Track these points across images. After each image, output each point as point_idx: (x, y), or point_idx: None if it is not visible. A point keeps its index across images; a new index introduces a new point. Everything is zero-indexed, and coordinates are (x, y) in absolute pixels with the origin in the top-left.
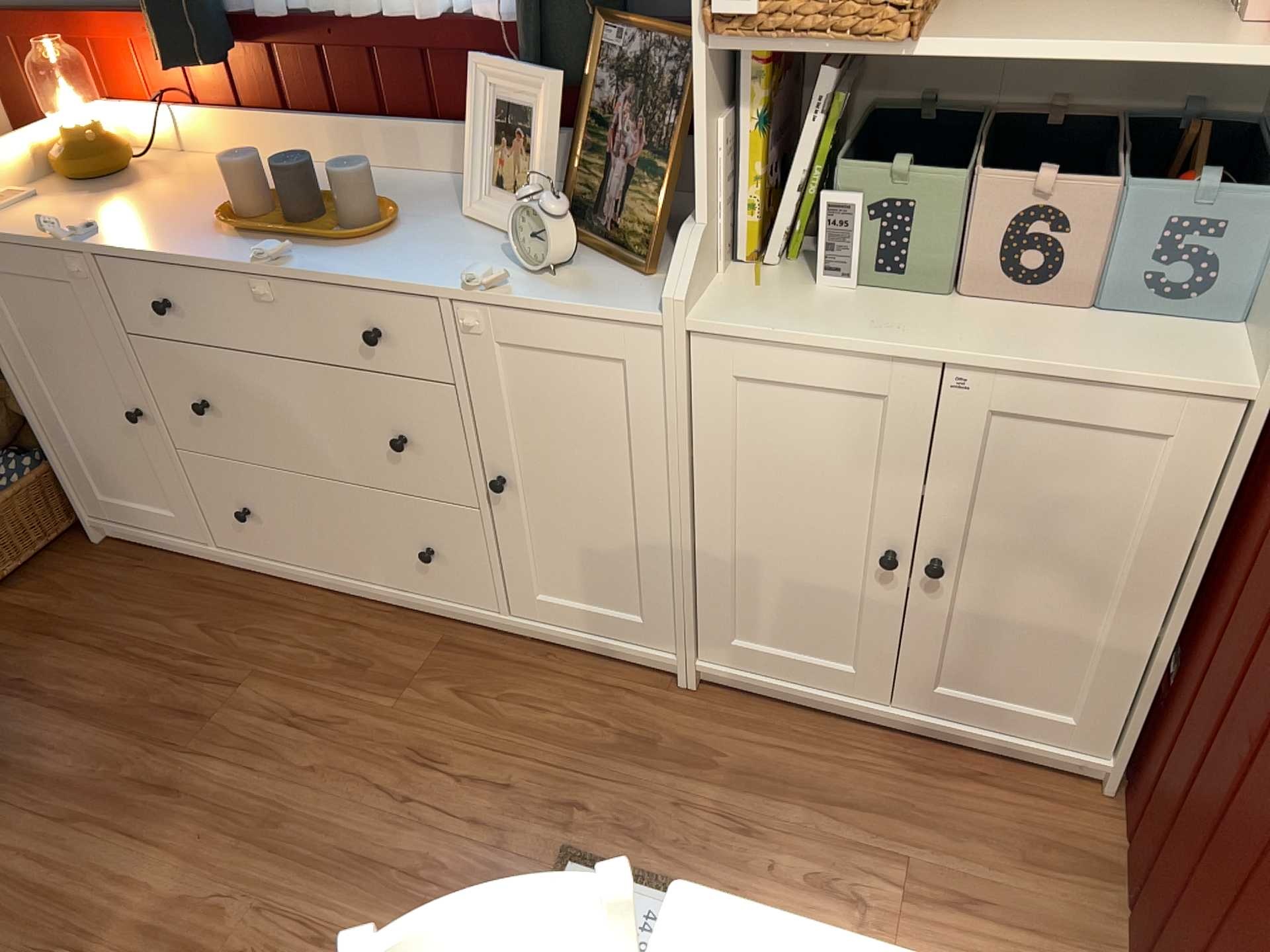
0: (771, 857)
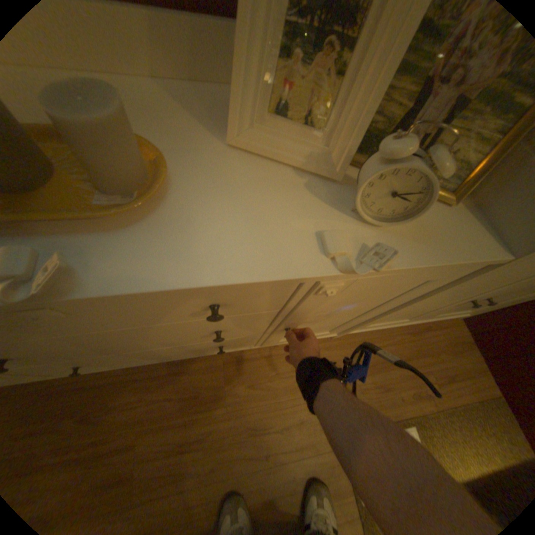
0: (403, 399)
